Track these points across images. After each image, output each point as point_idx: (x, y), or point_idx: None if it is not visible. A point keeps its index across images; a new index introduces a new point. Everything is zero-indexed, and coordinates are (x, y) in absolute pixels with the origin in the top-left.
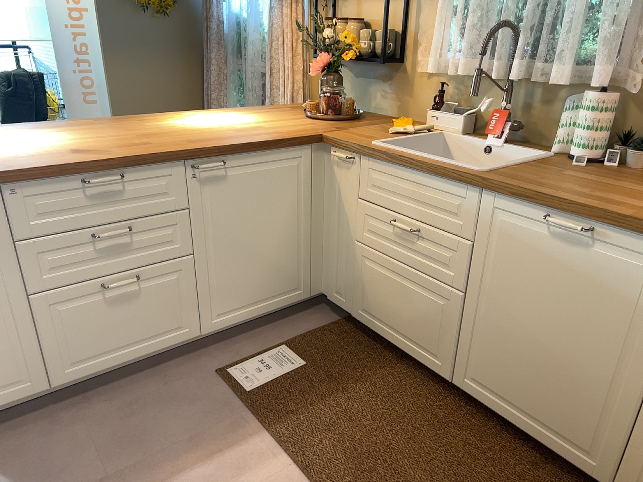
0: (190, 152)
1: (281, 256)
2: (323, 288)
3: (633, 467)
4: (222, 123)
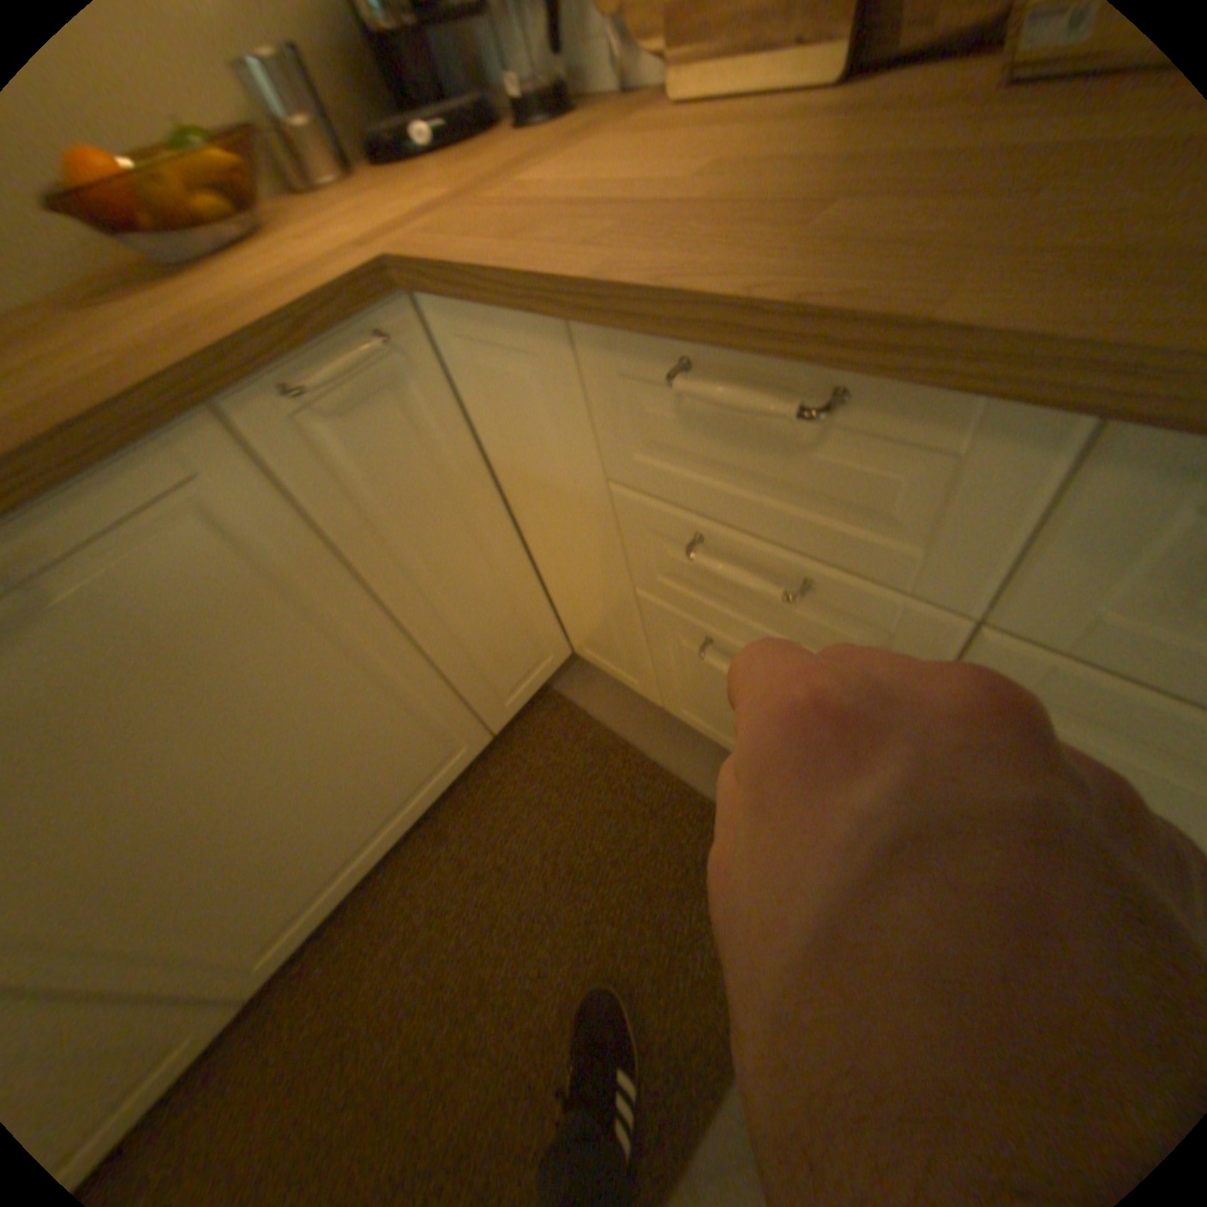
0: None
1: None
2: None
3: (480, 700)
4: None
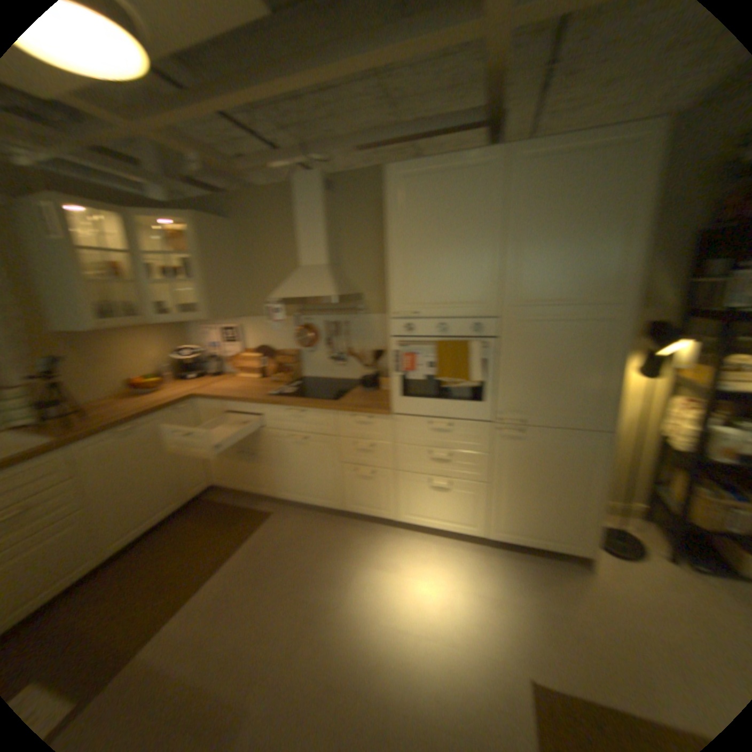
0: None
1: None
2: None
3: (180, 489)
4: None
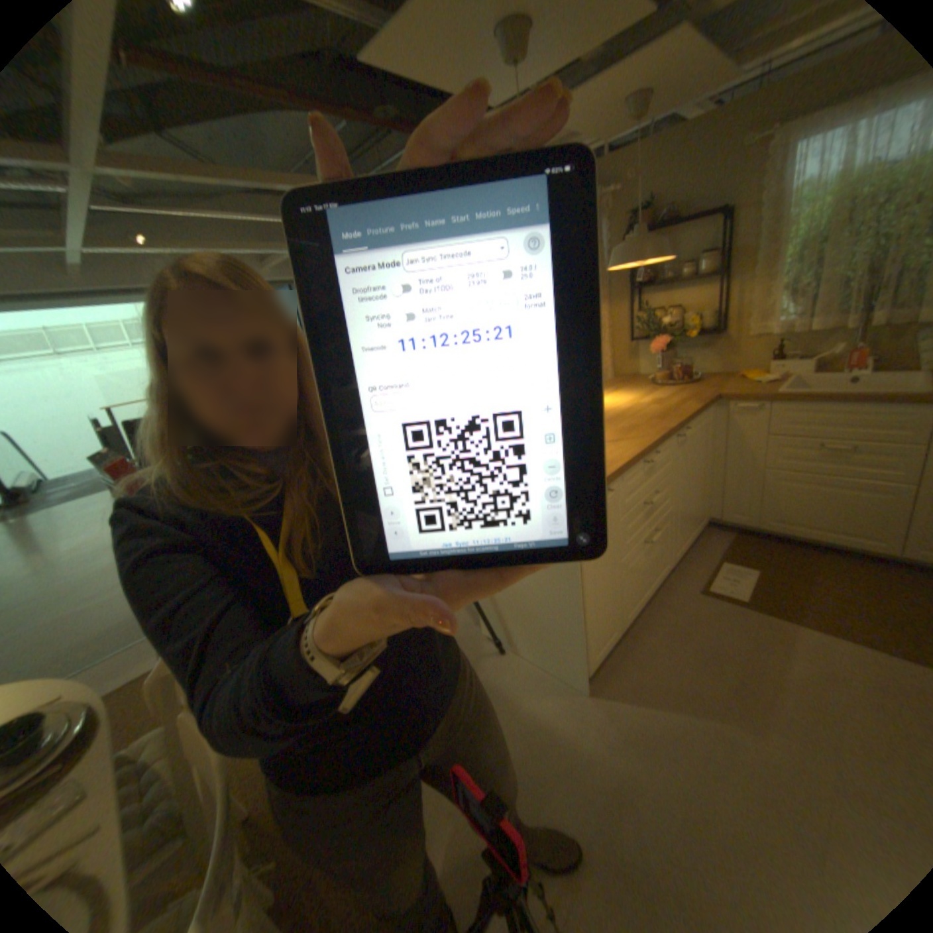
0: (679, 425)
1: (700, 494)
2: (713, 514)
3: None
4: (624, 402)
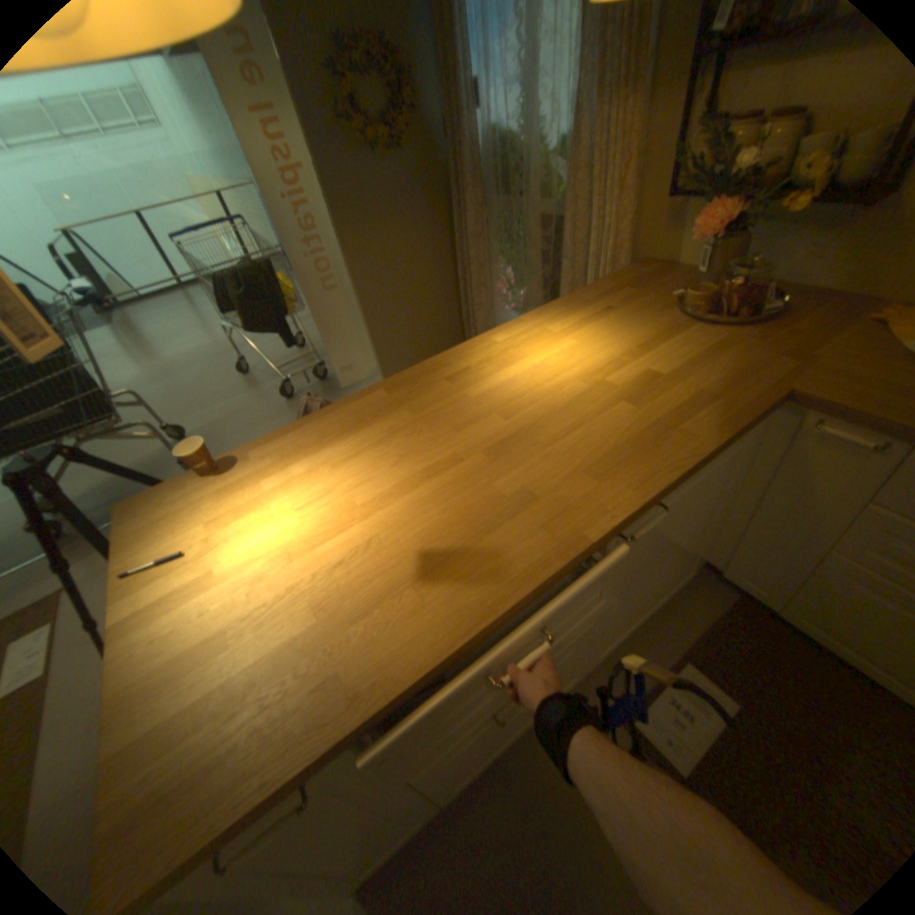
0: (625, 522)
1: (686, 559)
2: (714, 560)
3: None
4: (582, 370)
